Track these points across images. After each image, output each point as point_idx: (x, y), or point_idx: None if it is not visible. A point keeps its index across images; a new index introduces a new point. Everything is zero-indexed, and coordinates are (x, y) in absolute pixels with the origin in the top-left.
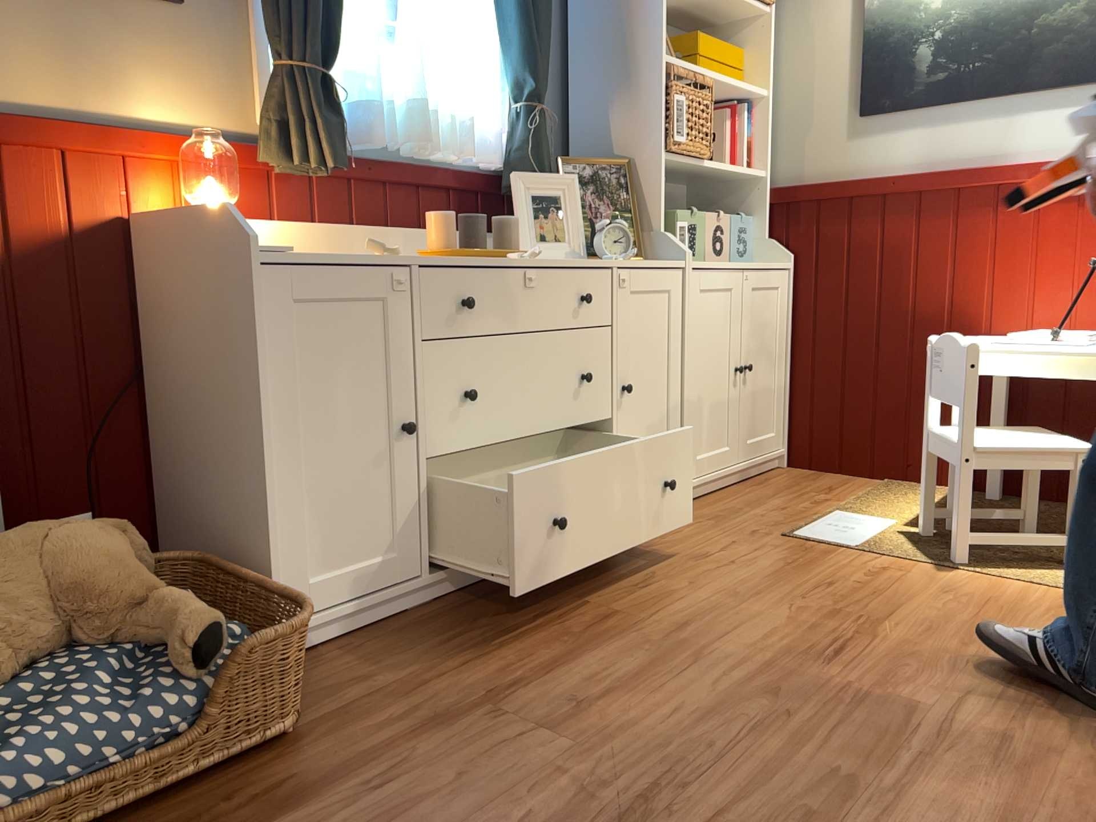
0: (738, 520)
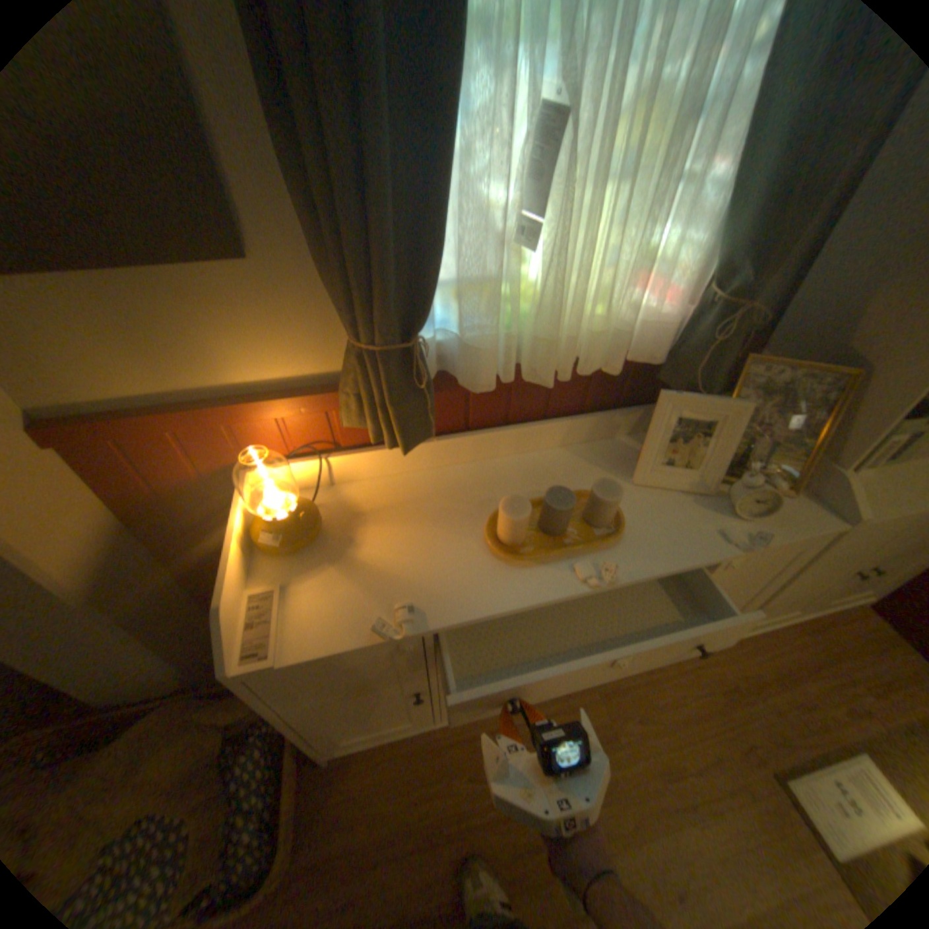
0: (750, 712)
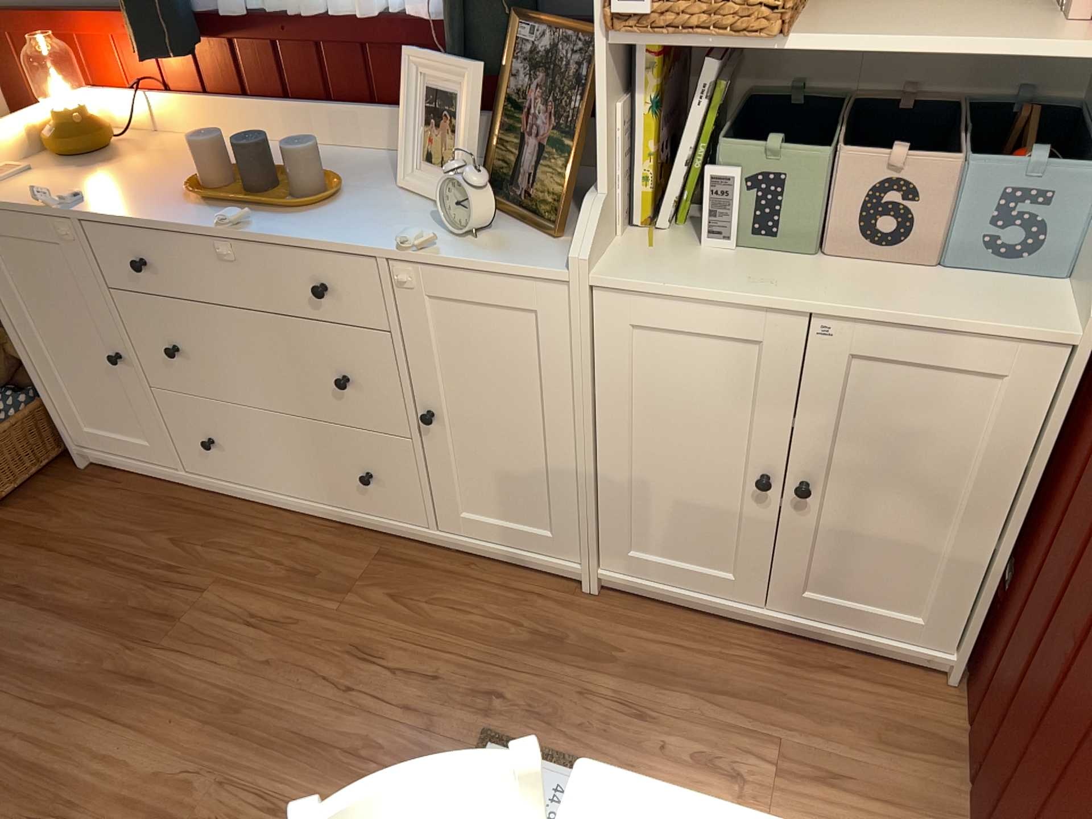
0: (546, 661)
